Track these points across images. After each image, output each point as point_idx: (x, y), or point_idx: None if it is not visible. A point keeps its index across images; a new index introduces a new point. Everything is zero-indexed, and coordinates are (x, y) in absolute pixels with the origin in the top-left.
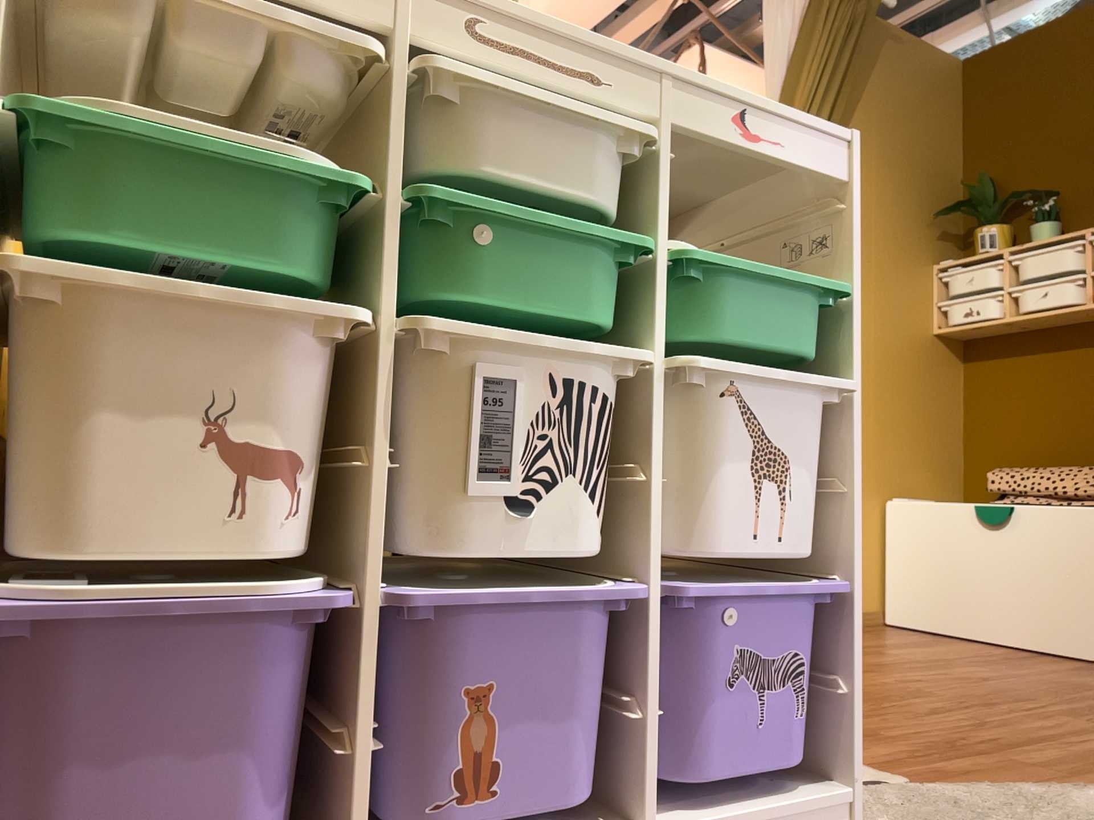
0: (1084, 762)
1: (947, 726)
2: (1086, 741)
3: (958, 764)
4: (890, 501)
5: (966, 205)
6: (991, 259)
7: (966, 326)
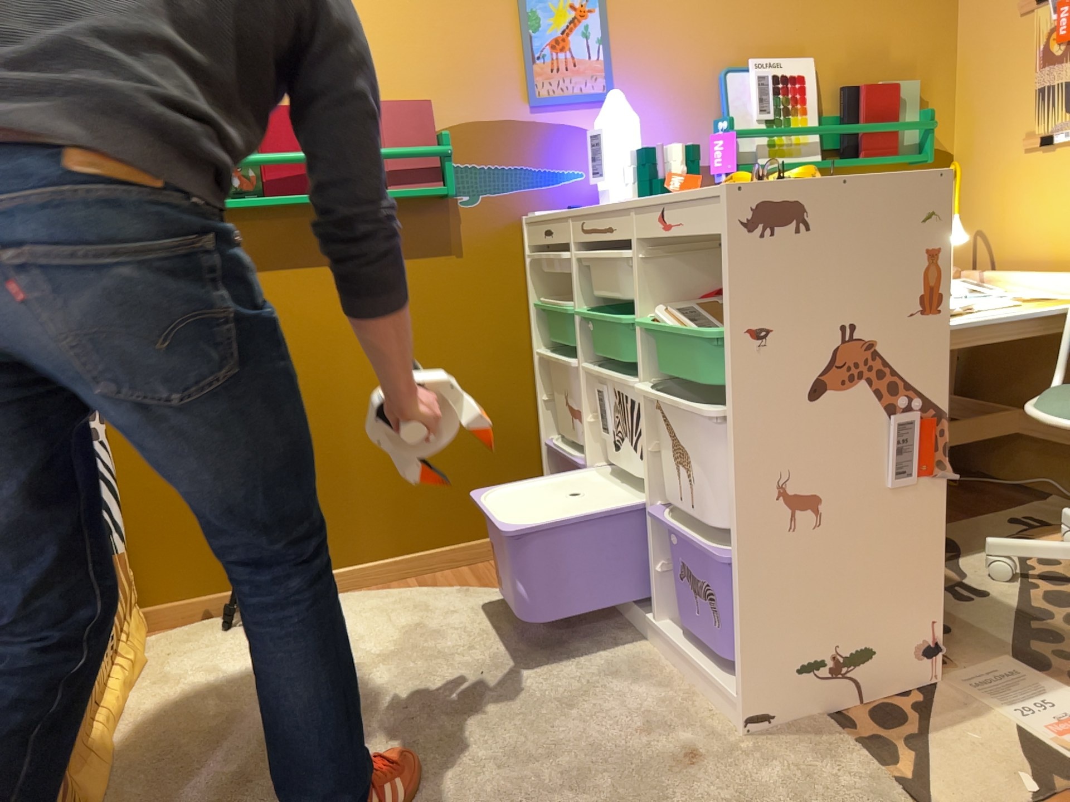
0: None
1: None
2: None
3: None
4: None
5: None
6: None
7: None
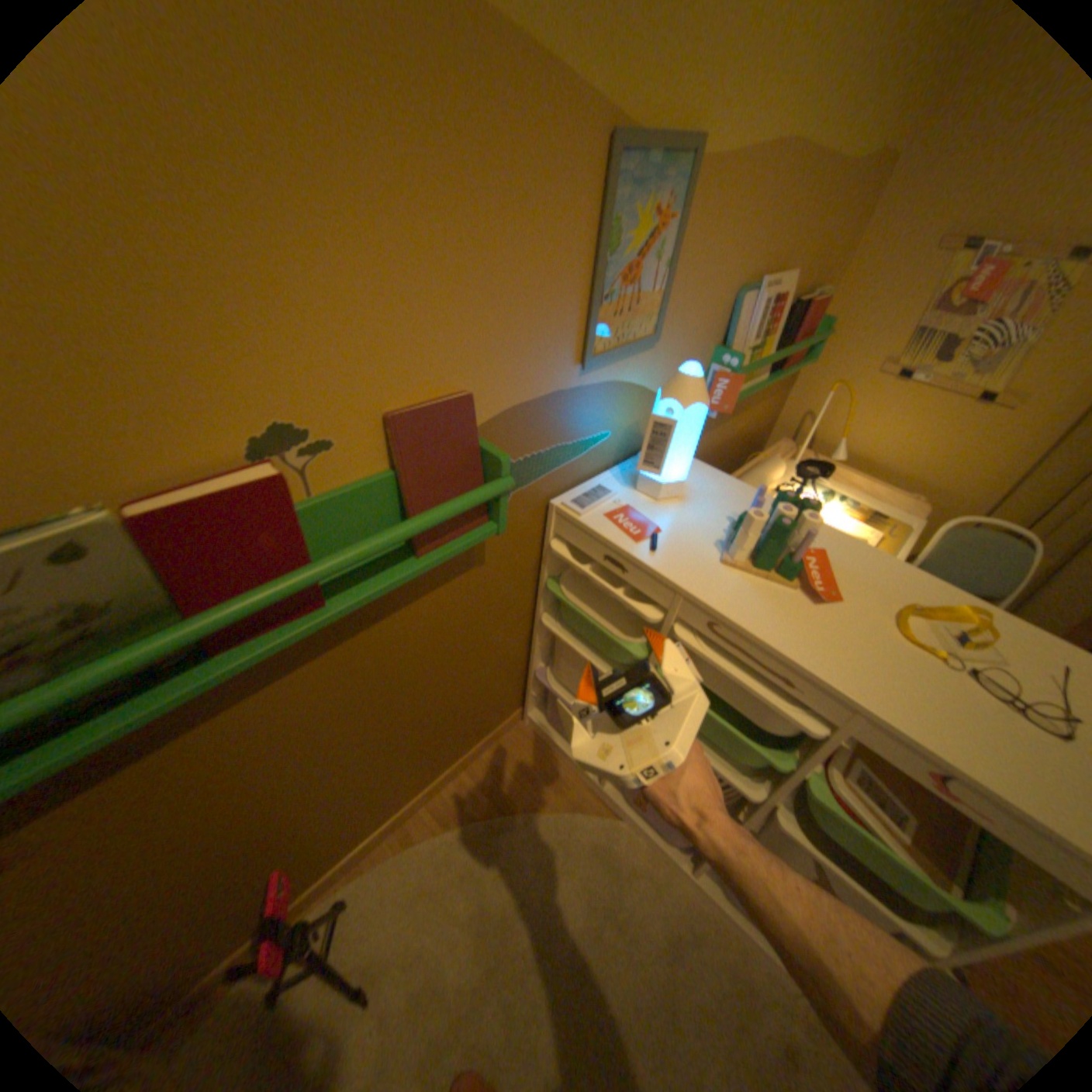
0: None
1: None
2: None
3: None
4: None
5: None
6: None
7: None
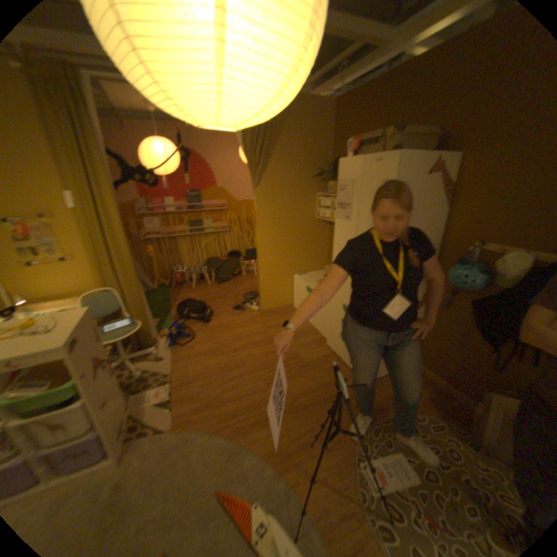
0: (227, 420)
1: (219, 395)
2: (245, 404)
3: (193, 422)
4: (294, 278)
5: (326, 173)
6: (331, 196)
7: (323, 220)
